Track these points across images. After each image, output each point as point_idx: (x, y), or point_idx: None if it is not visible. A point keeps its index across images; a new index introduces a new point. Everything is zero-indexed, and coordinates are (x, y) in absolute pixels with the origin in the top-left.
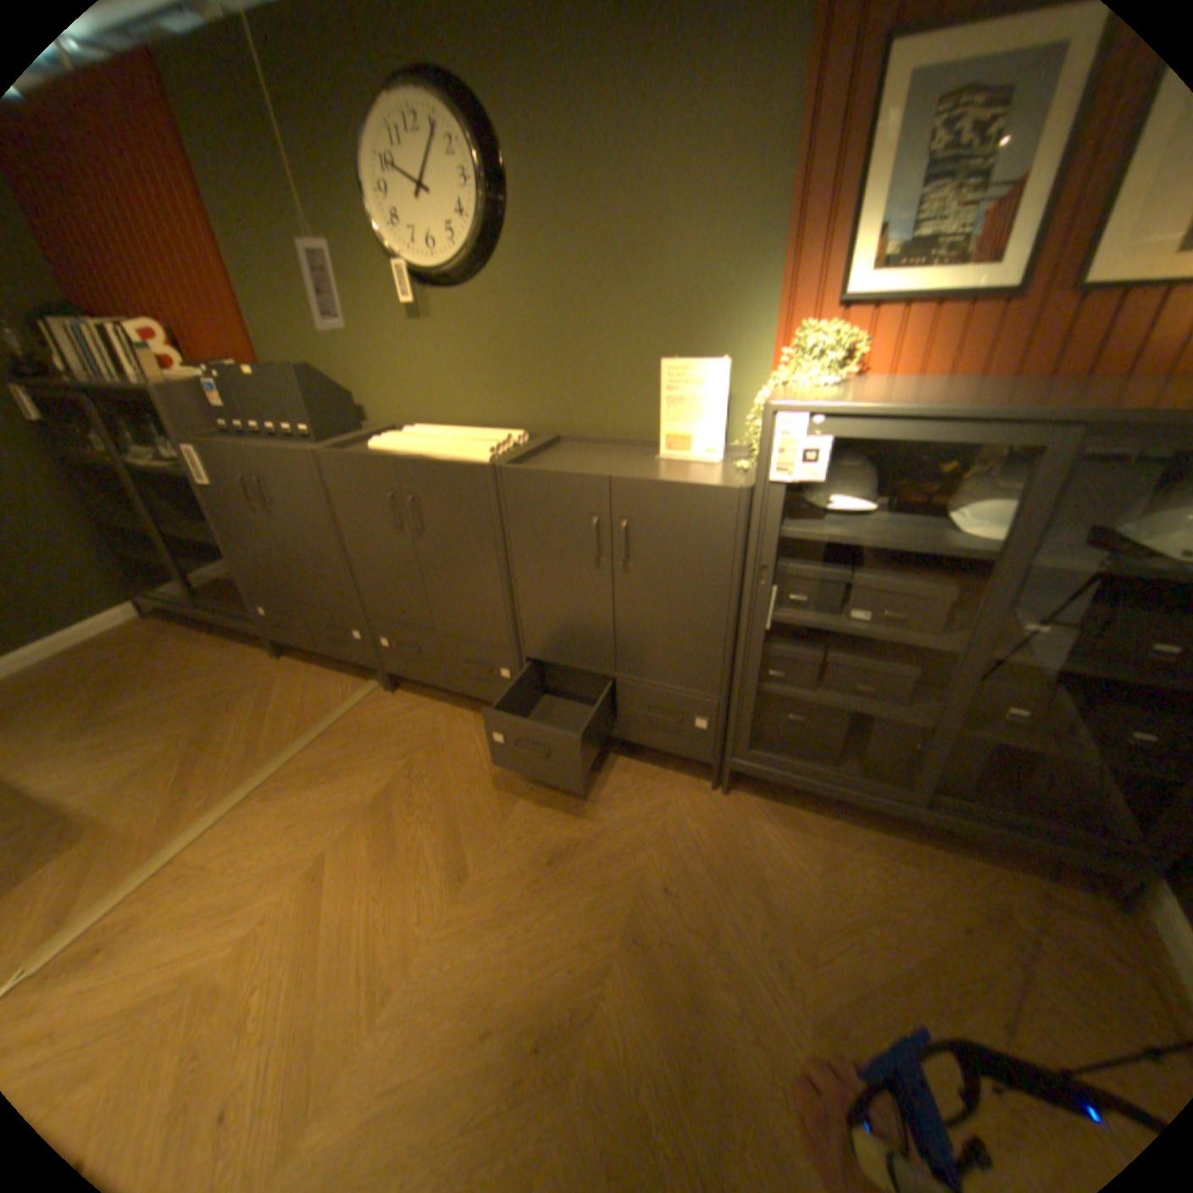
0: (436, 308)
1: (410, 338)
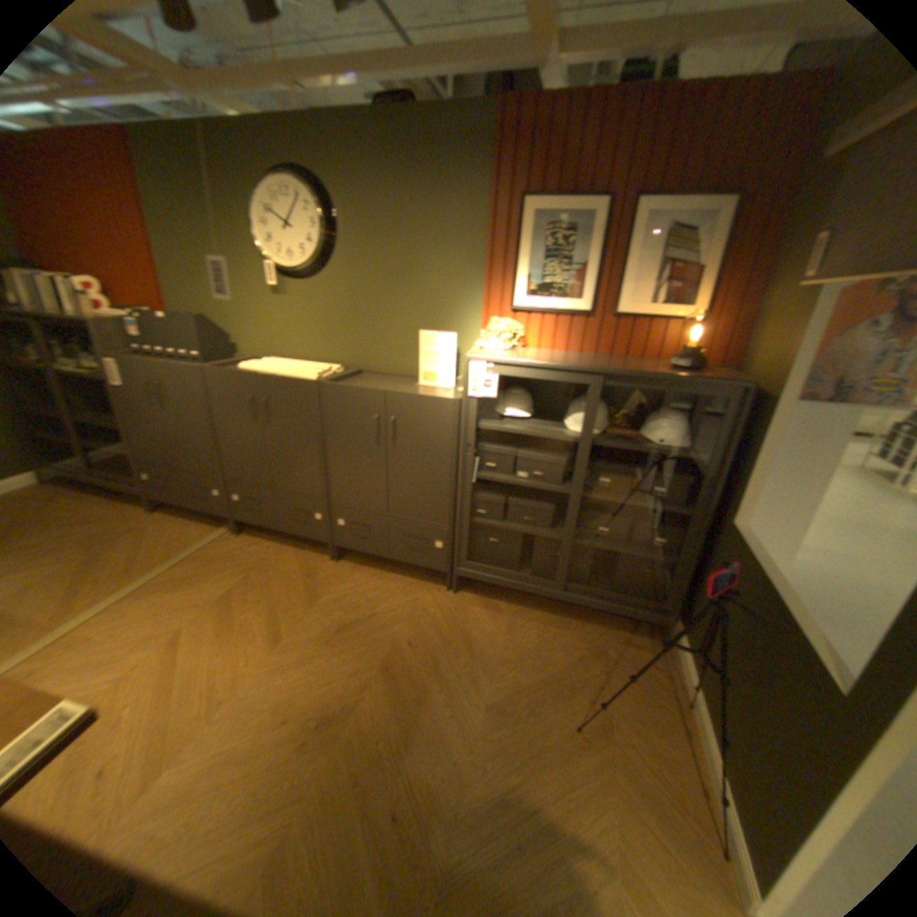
0: (289, 290)
1: (271, 306)
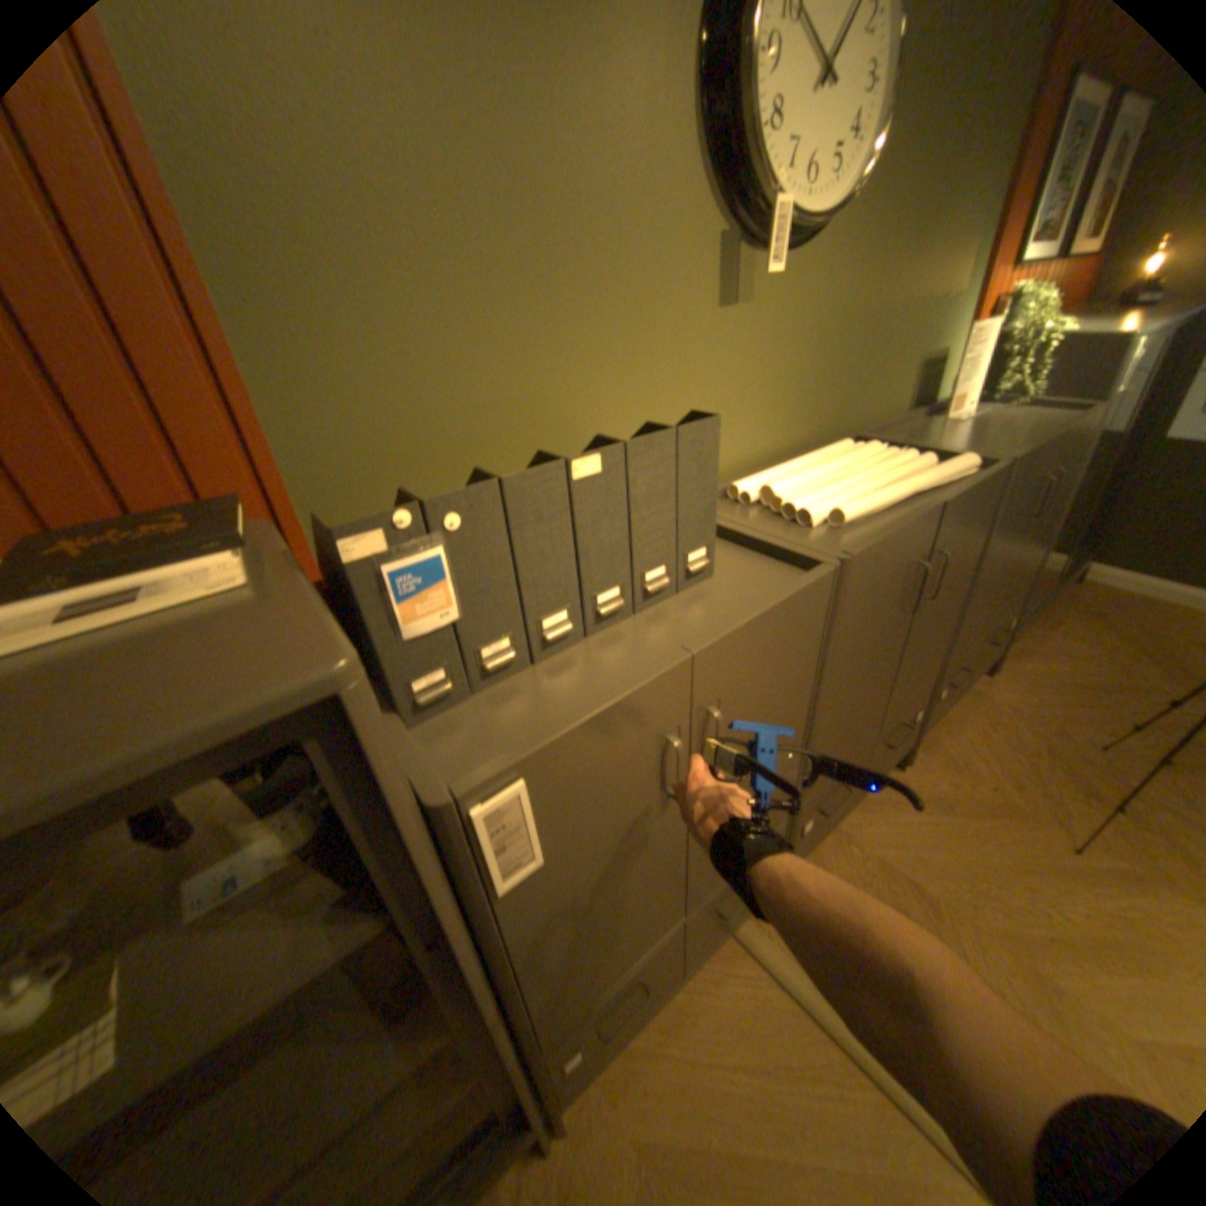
0: (763, 285)
1: (716, 341)
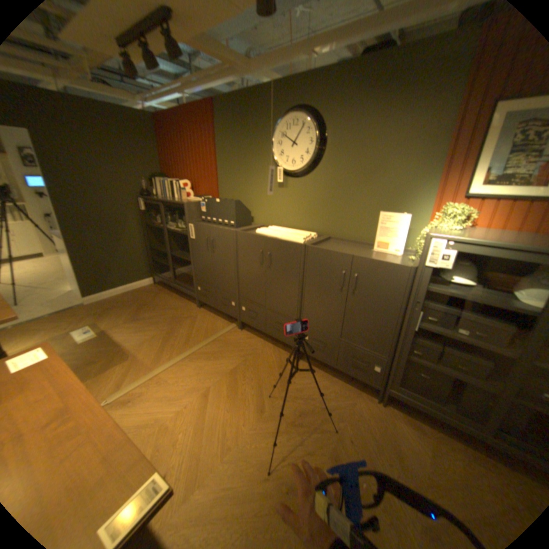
0: (290, 185)
1: (277, 194)
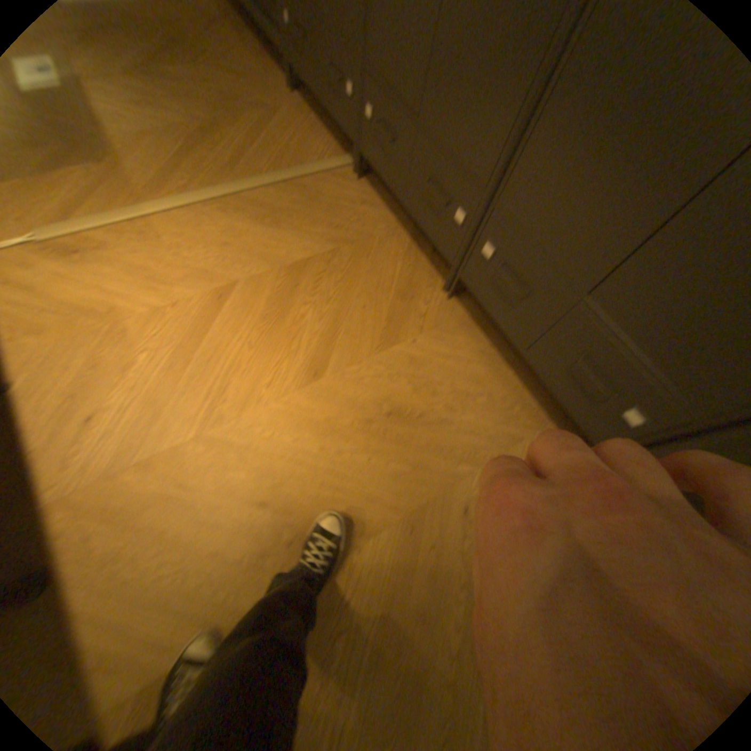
0: None
1: None
